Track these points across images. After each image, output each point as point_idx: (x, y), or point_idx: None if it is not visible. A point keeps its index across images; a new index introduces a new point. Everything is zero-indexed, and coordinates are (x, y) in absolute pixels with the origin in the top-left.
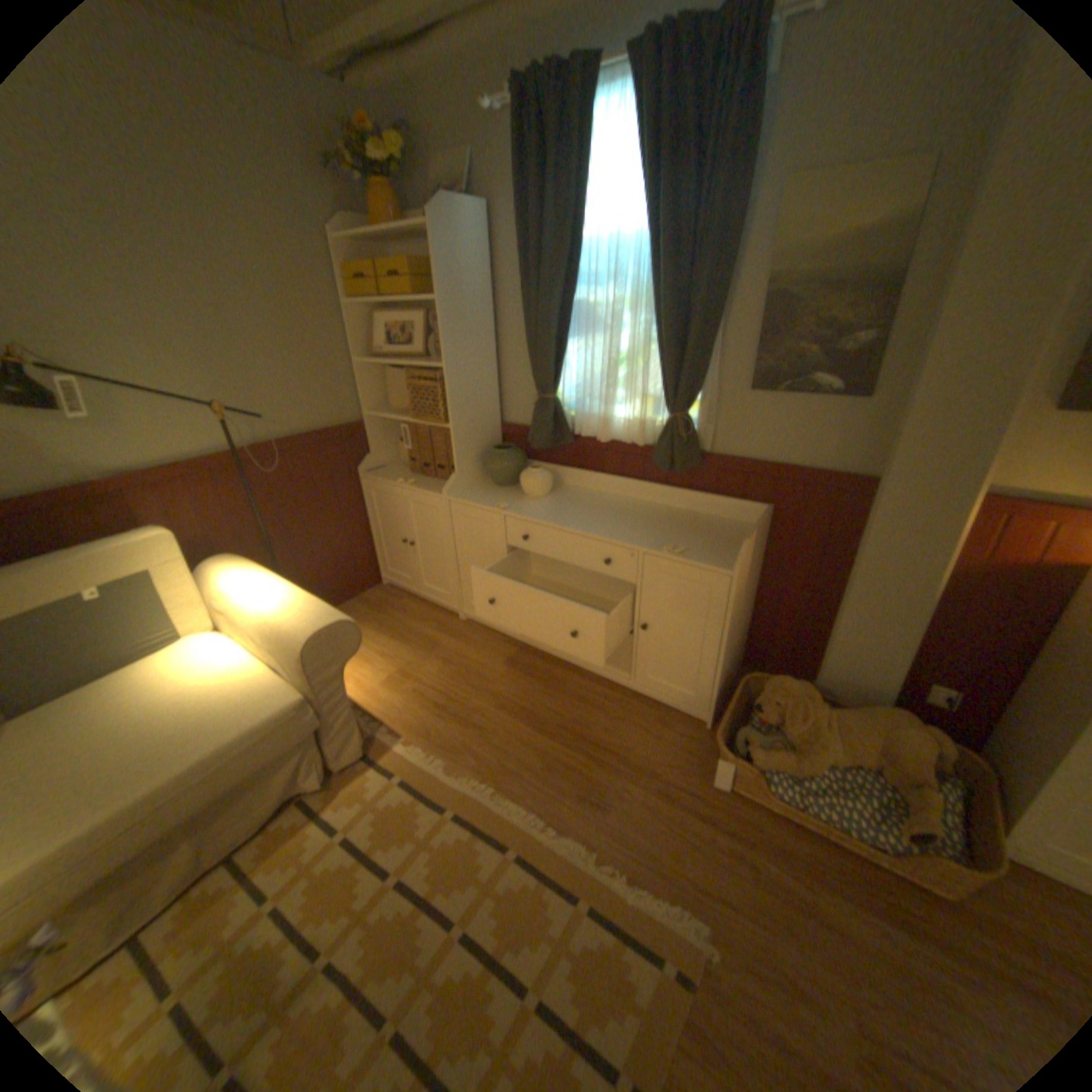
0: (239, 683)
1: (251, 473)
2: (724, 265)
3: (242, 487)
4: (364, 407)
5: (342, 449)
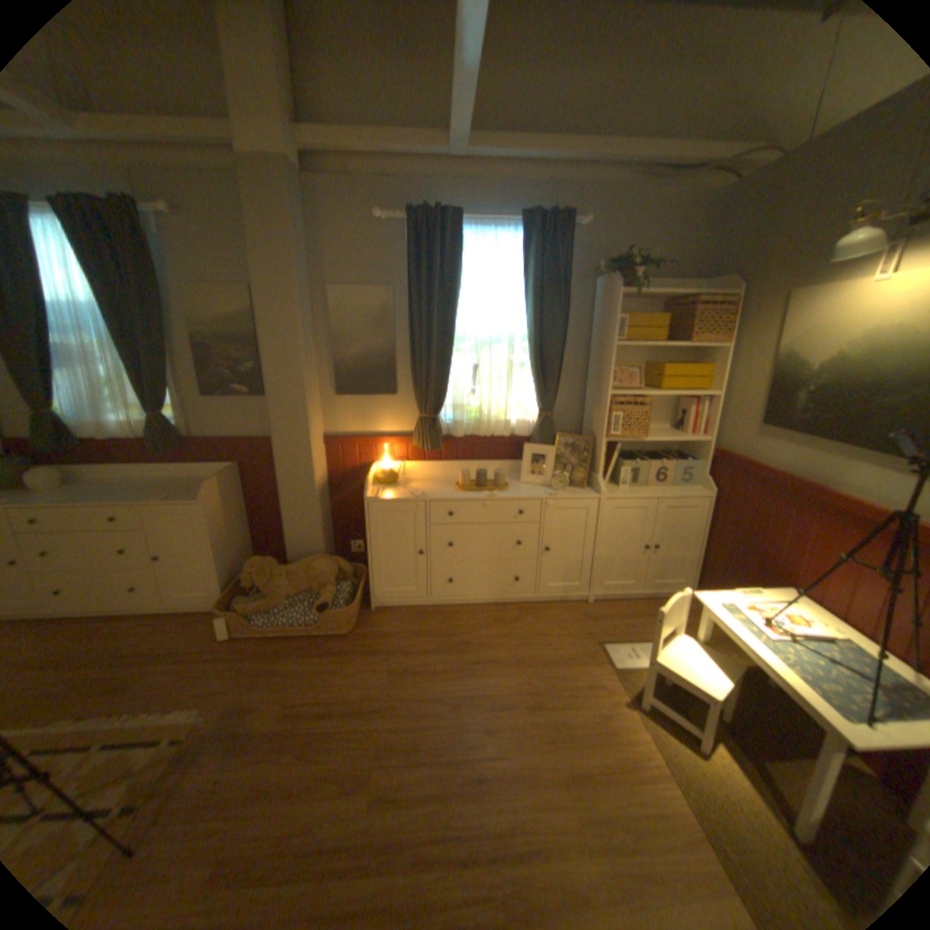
0: None
1: None
2: (153, 327)
3: None
4: None
5: None
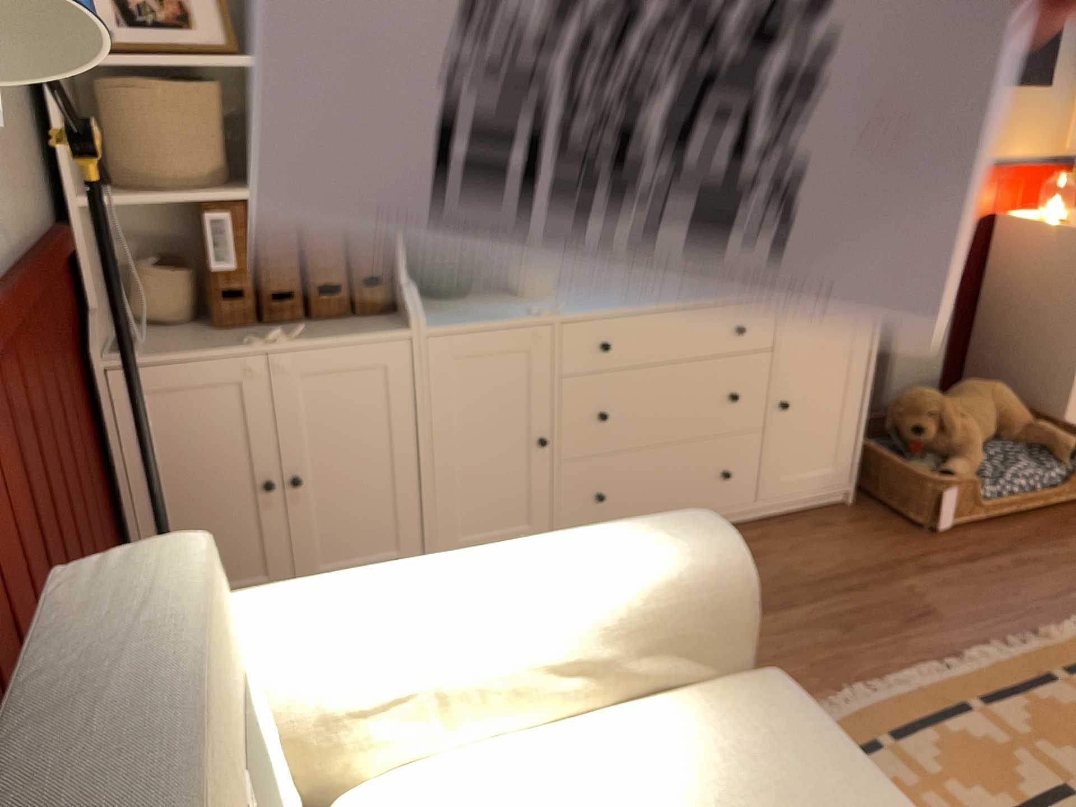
0: (670, 745)
1: (3, 383)
2: None
3: (2, 428)
4: (72, 189)
5: (60, 303)
